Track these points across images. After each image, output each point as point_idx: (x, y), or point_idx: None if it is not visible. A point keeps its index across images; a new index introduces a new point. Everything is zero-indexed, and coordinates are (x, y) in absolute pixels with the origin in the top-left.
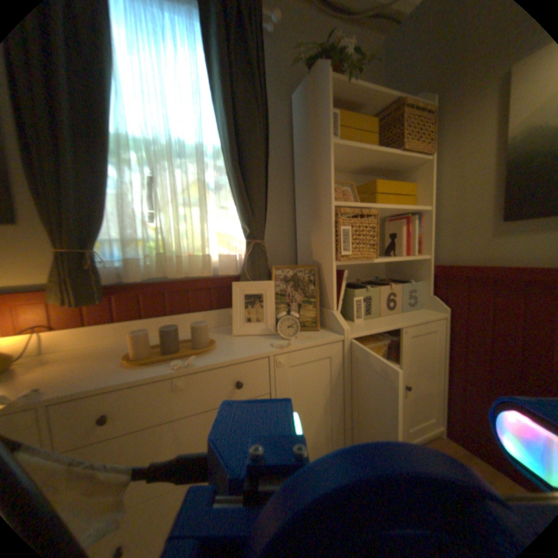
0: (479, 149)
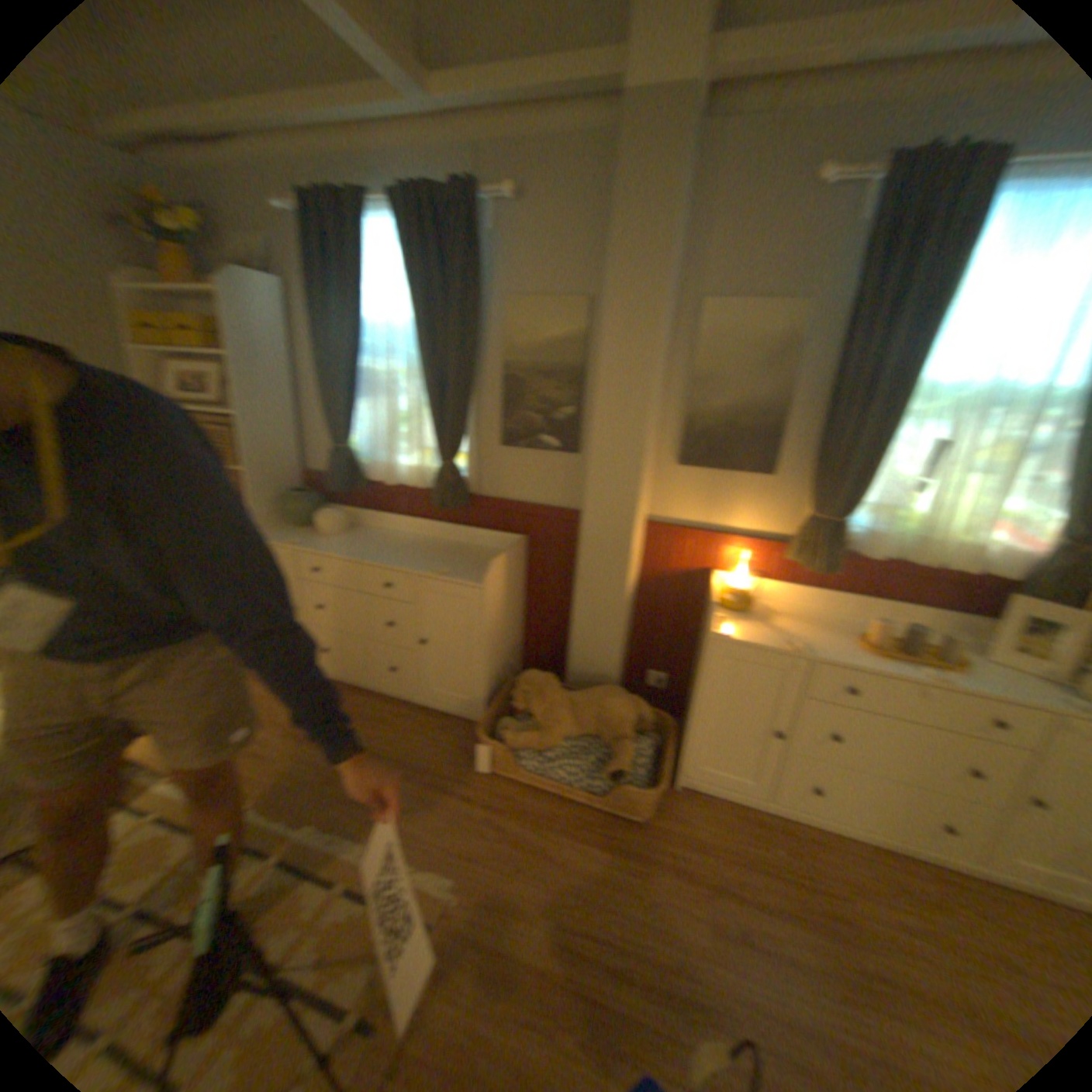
0: None
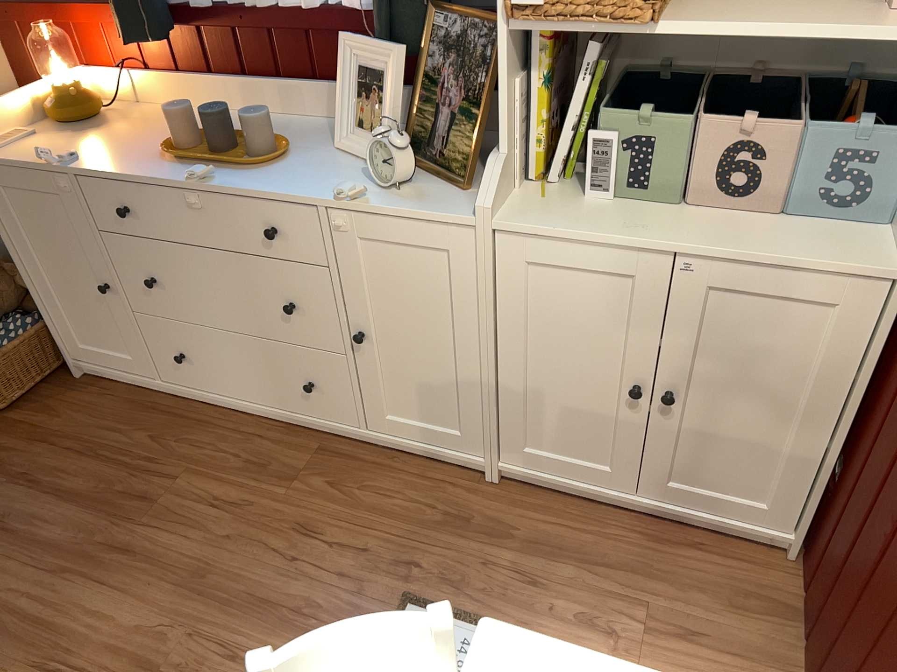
0: None
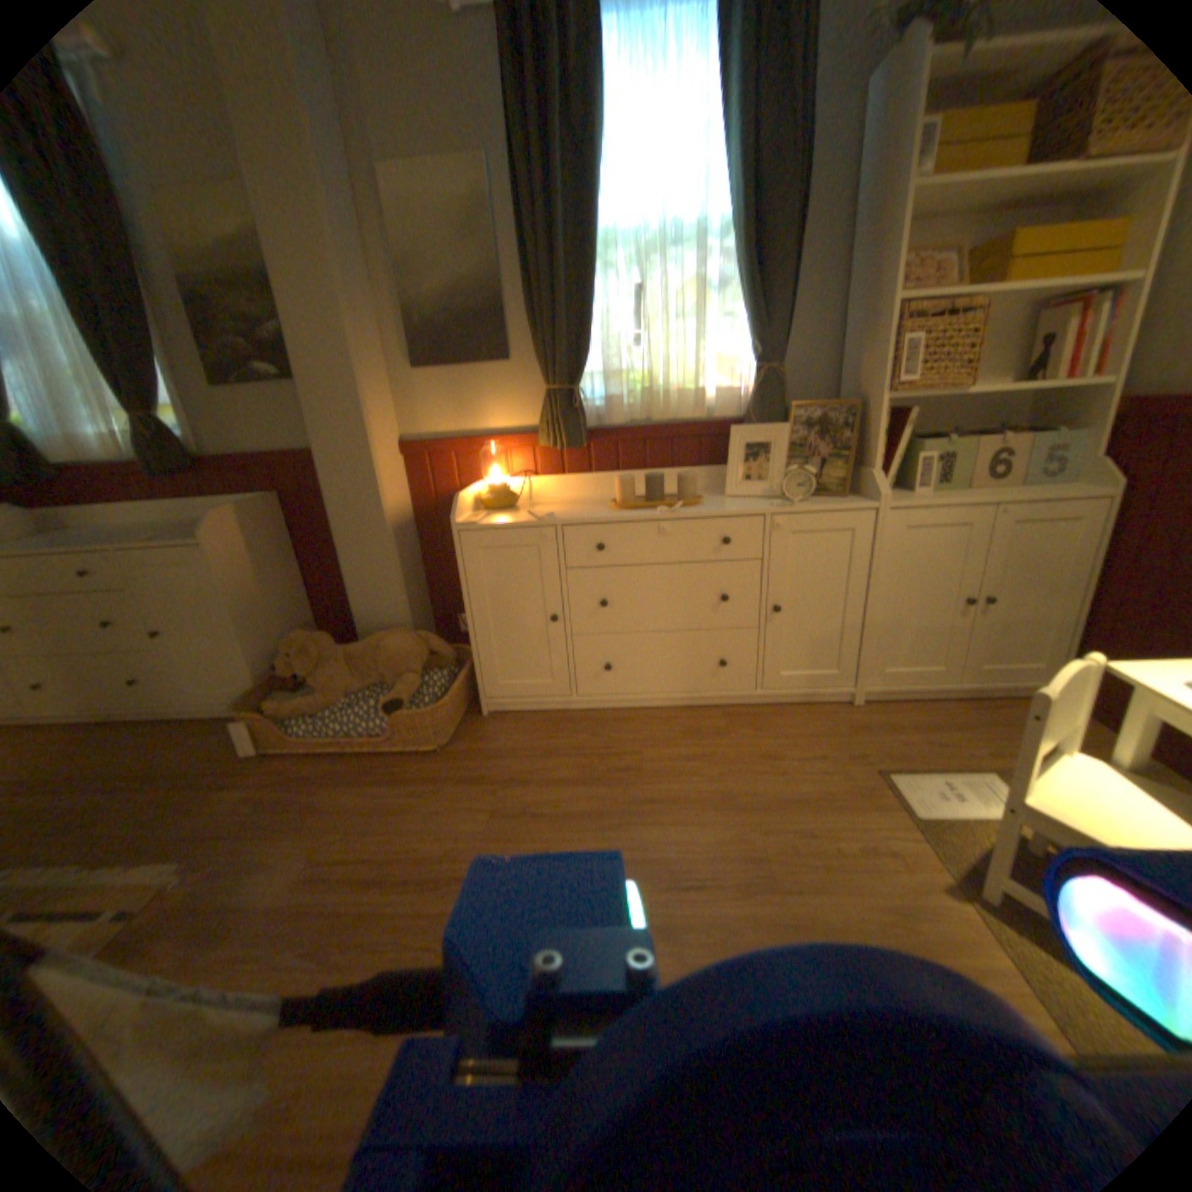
0: None
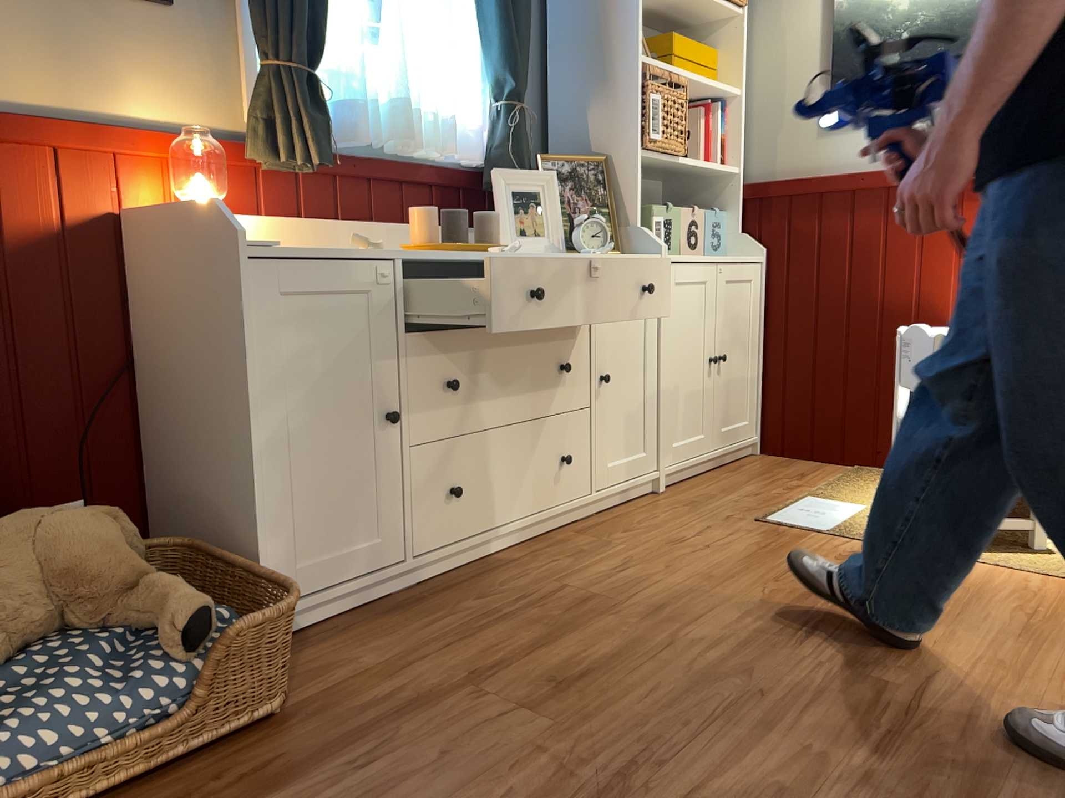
0: (801, 12)
